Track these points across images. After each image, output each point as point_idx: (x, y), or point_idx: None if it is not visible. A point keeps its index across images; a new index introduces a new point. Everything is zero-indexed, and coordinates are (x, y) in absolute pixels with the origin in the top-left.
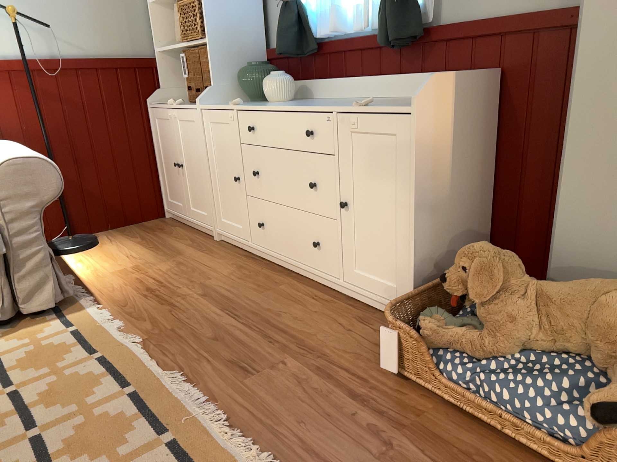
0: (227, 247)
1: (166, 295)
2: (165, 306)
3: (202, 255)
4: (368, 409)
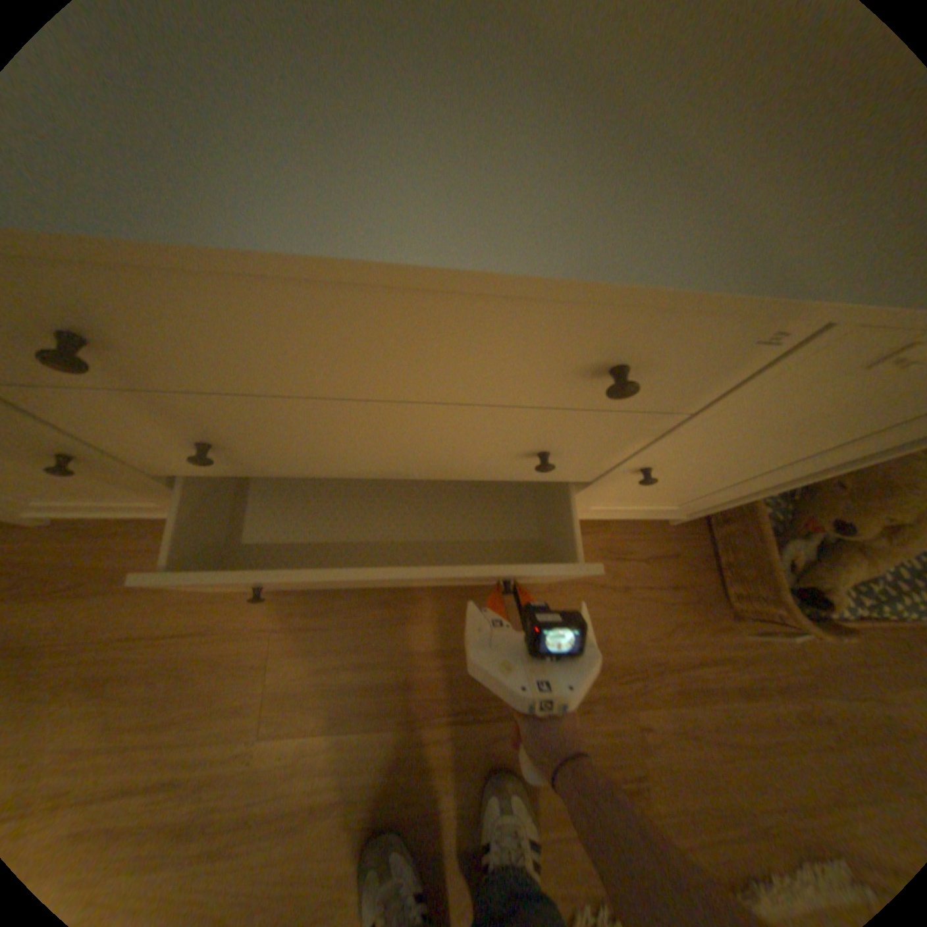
0: (120, 528)
1: (252, 801)
2: (310, 826)
3: (104, 605)
4: (777, 697)
